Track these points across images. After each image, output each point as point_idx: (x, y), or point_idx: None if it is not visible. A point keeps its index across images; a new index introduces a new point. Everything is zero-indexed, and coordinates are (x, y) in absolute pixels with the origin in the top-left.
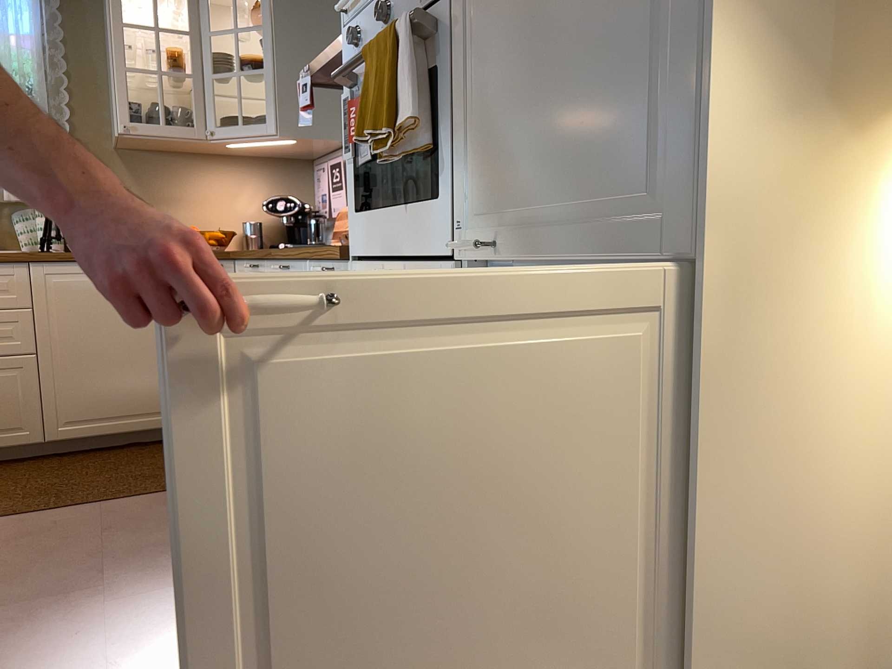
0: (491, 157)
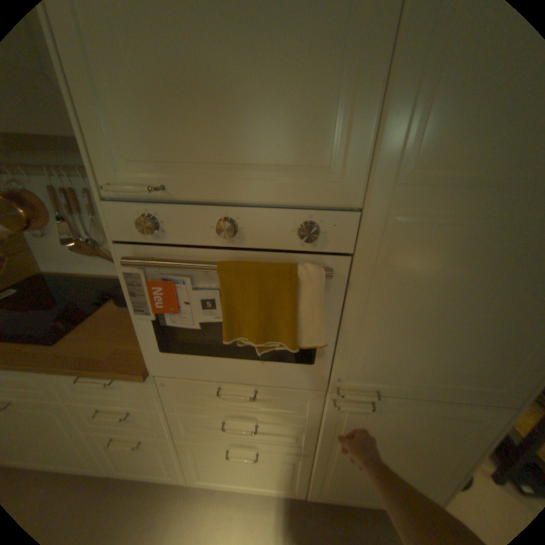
0: (378, 357)
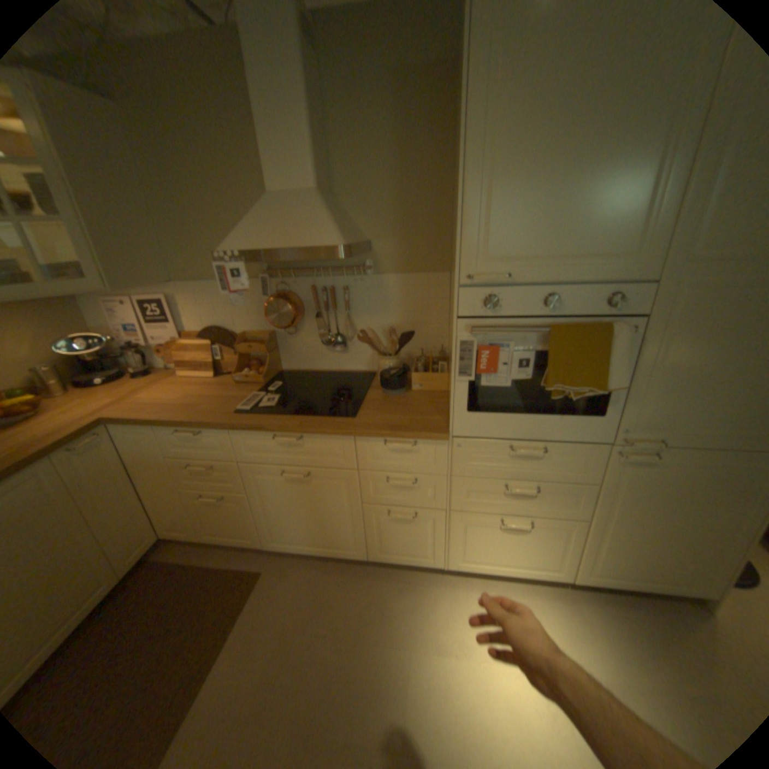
0: (664, 404)
